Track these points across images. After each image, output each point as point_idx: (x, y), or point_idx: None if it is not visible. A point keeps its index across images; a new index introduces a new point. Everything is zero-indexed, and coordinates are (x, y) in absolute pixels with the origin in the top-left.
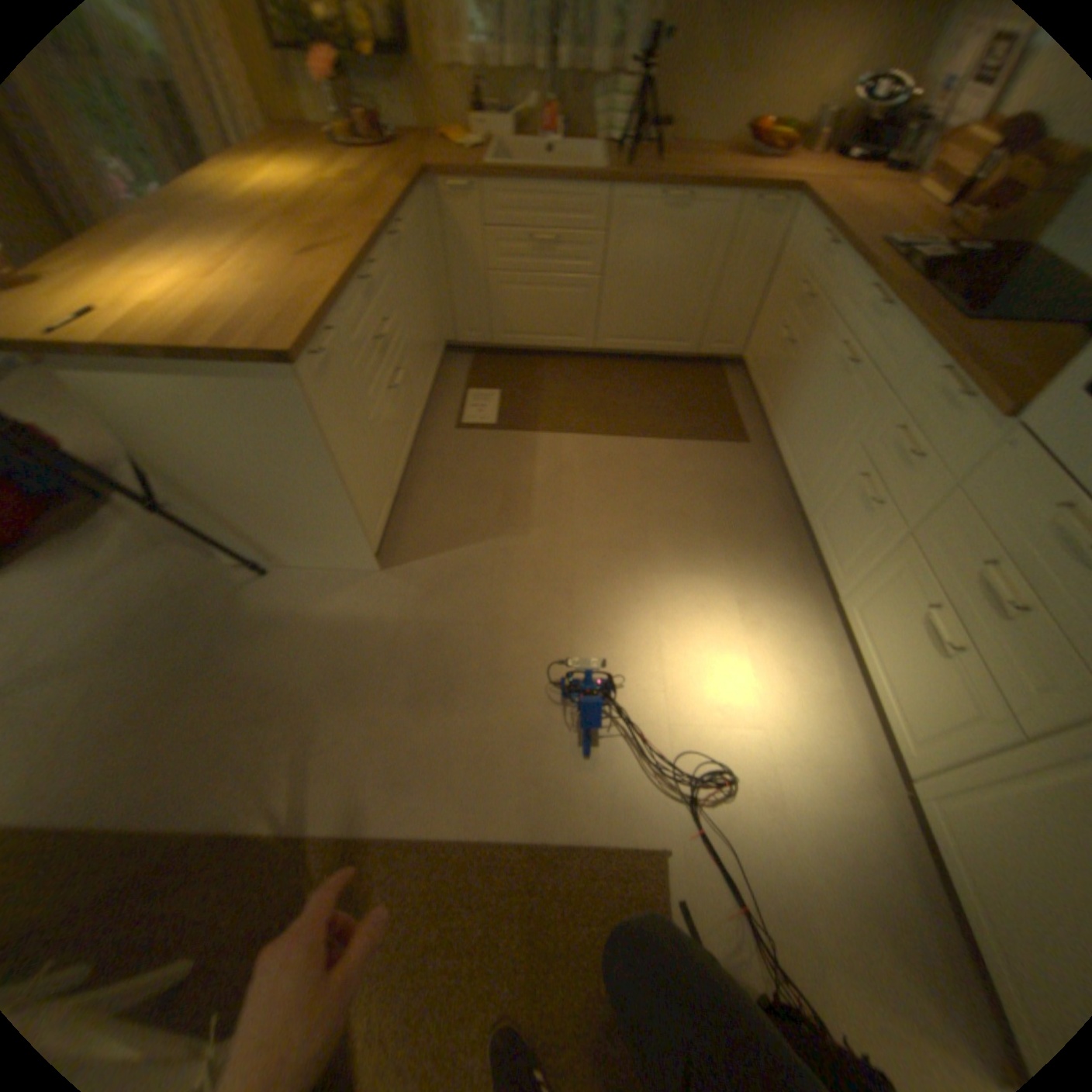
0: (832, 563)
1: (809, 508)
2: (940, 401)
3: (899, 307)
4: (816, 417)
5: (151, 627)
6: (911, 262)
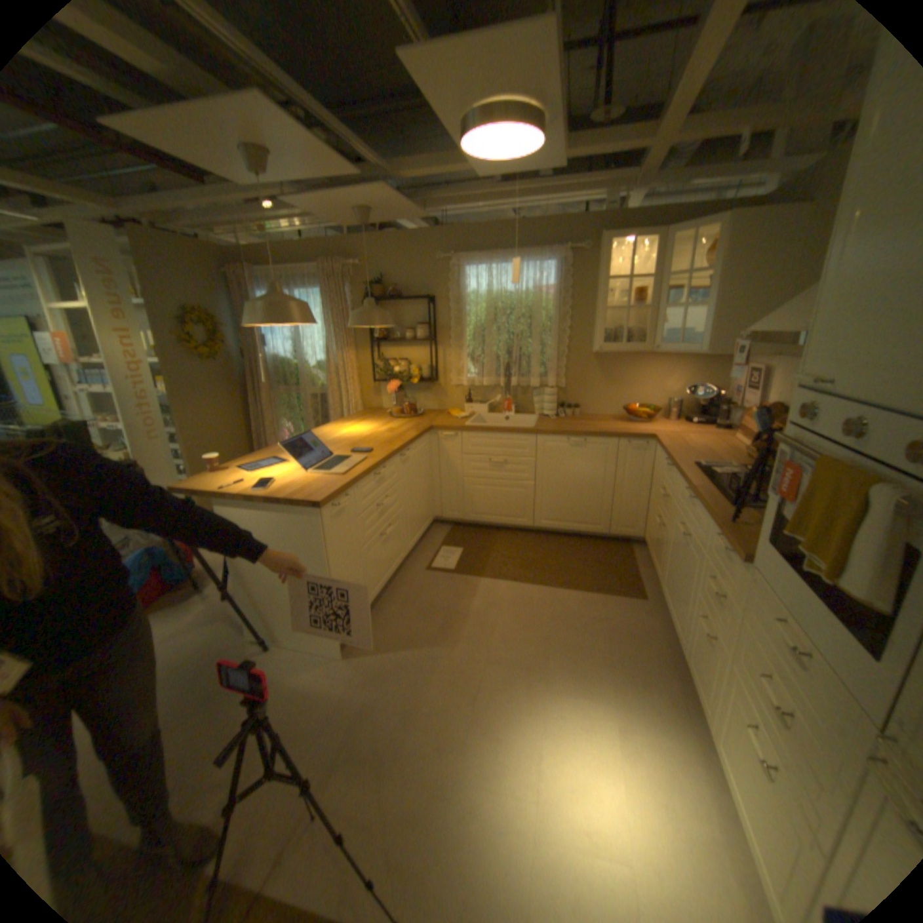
0: (702, 703)
1: (685, 653)
2: (723, 559)
3: (698, 501)
4: (678, 578)
5: (179, 677)
6: (707, 476)
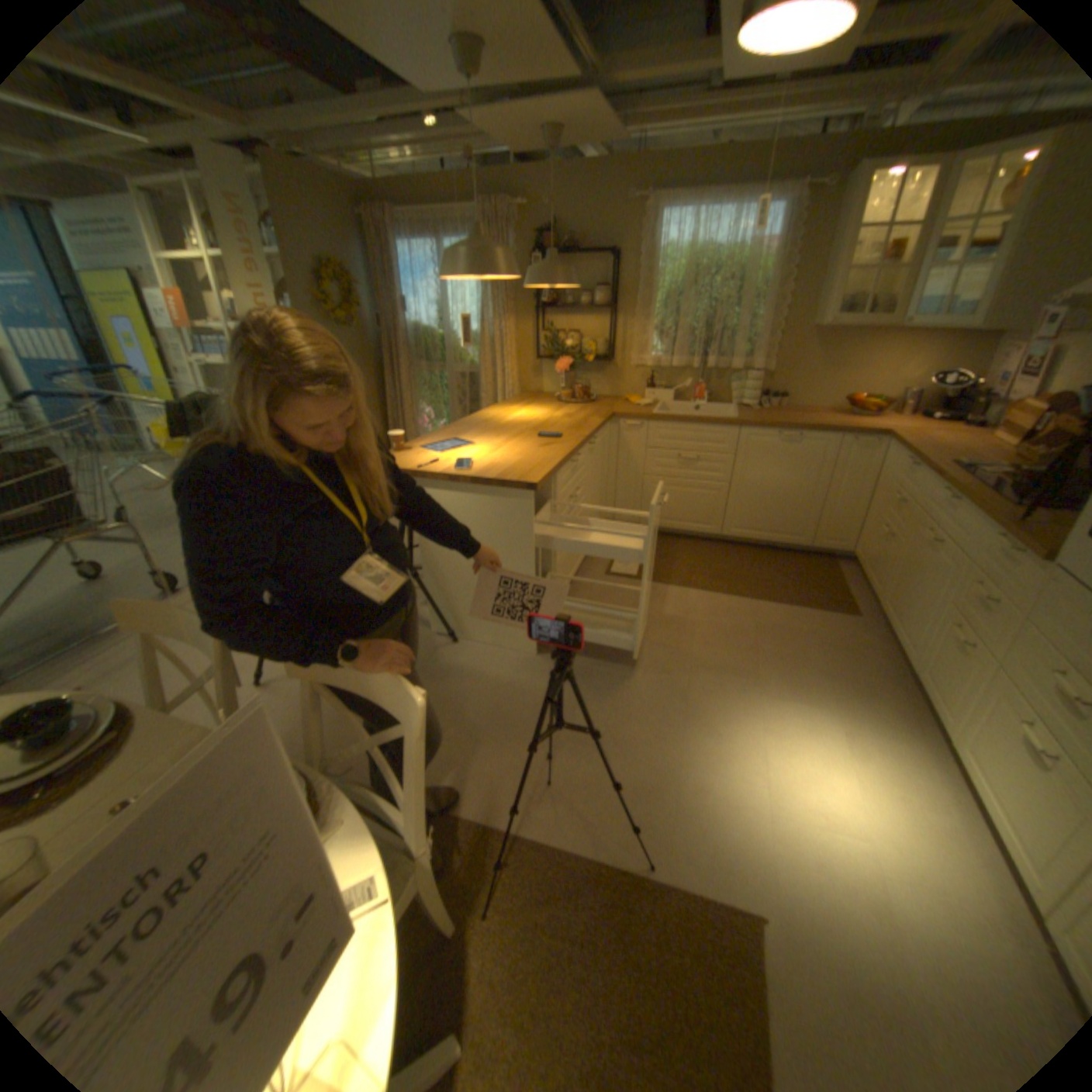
0: (940, 713)
1: (916, 667)
2: (1001, 561)
3: (964, 502)
4: (915, 590)
5: None
6: (973, 476)
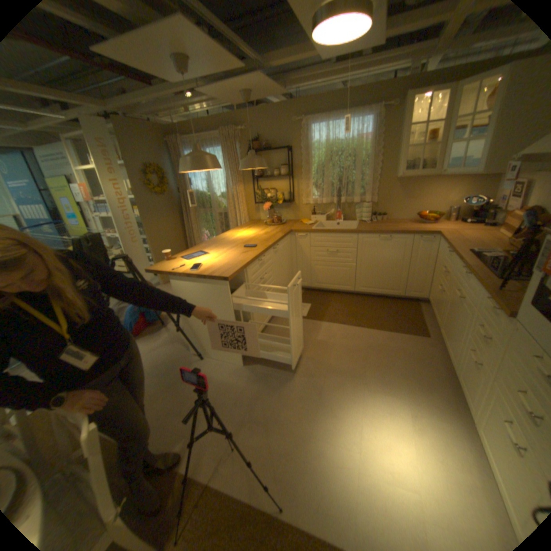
0: (469, 403)
1: (457, 372)
2: (491, 314)
3: (473, 275)
4: (454, 325)
5: (158, 371)
6: (480, 259)
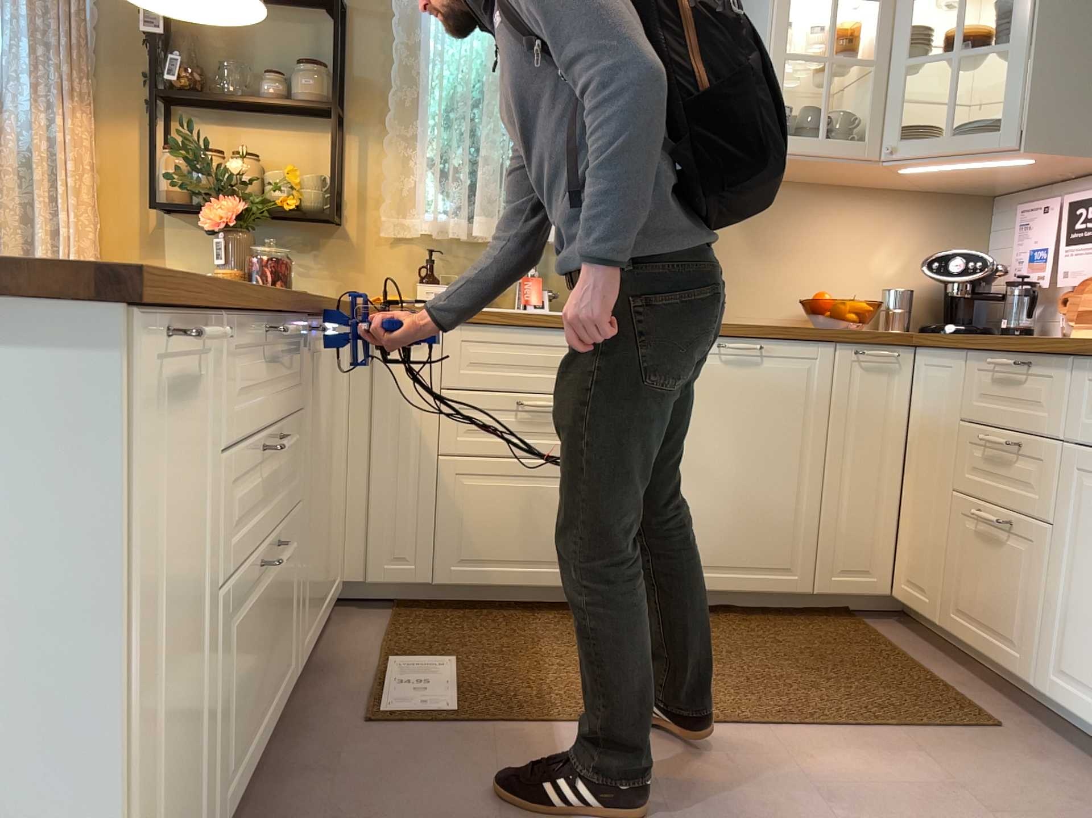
0: None
1: None
2: None
3: None
4: None
5: None
6: None
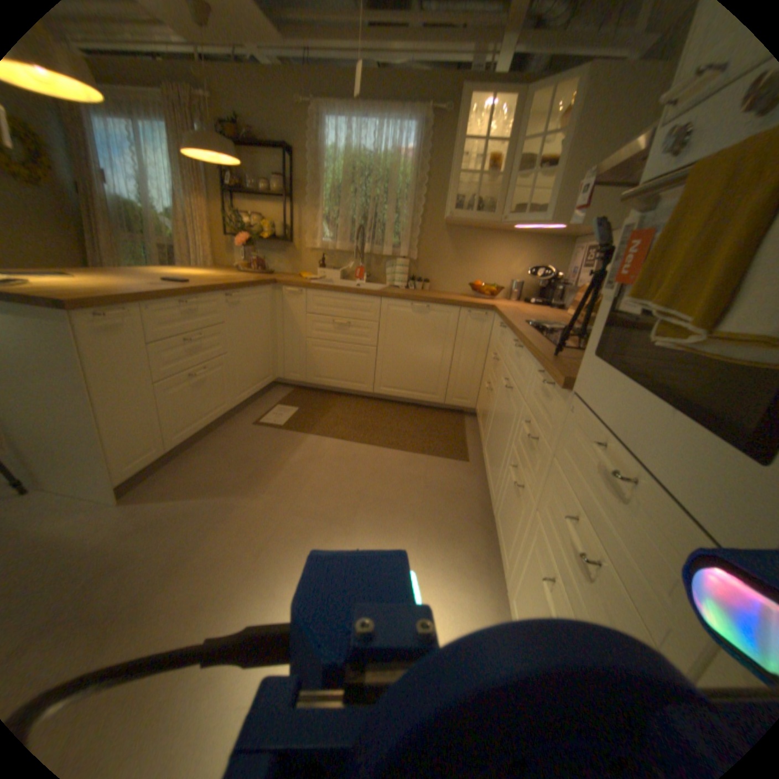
0: (502, 556)
1: (493, 507)
2: (540, 397)
3: (523, 348)
4: (497, 435)
5: None
6: (535, 329)
